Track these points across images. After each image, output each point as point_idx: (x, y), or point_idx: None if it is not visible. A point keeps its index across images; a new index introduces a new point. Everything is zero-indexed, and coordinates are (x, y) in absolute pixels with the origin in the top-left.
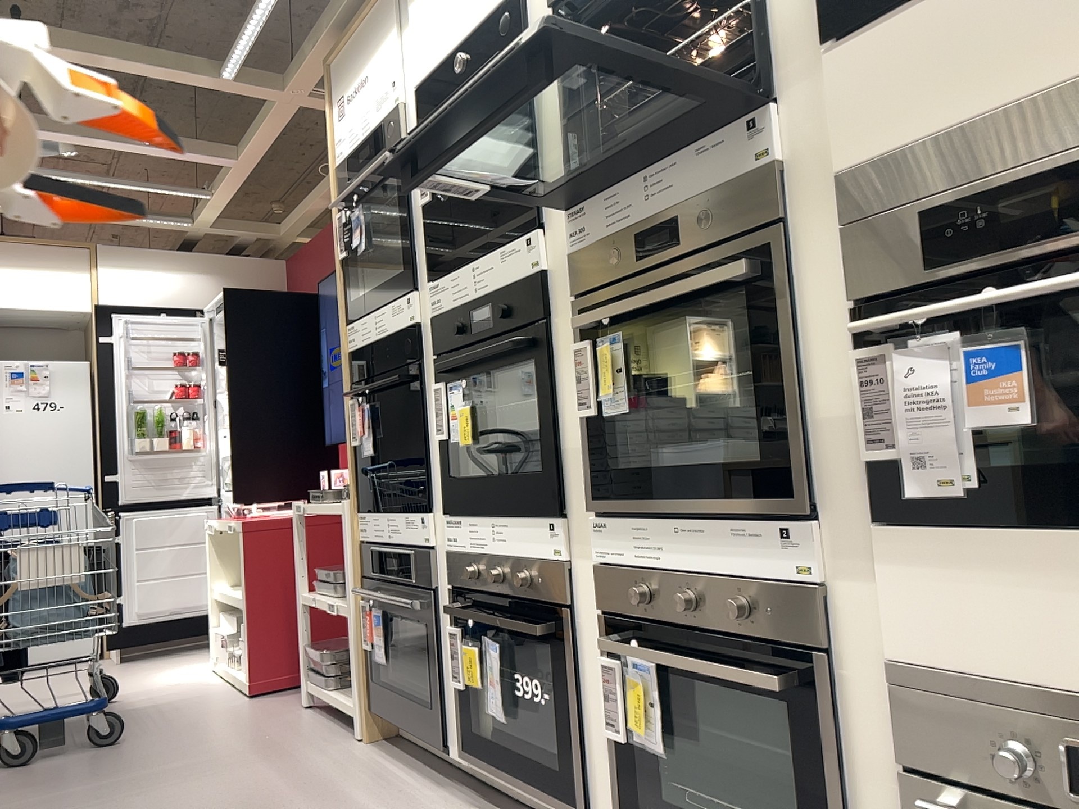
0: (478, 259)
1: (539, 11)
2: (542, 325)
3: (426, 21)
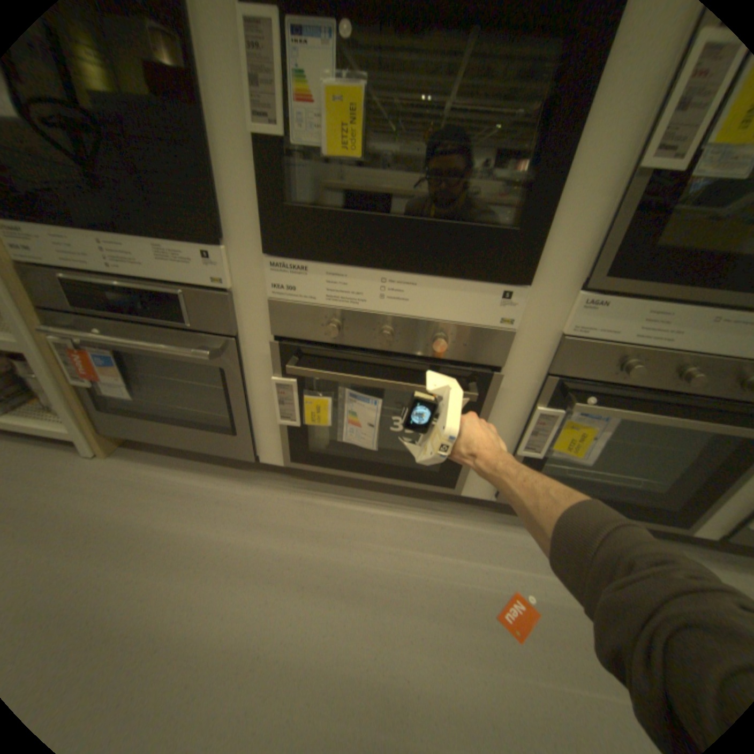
0: None
1: None
2: None
3: None
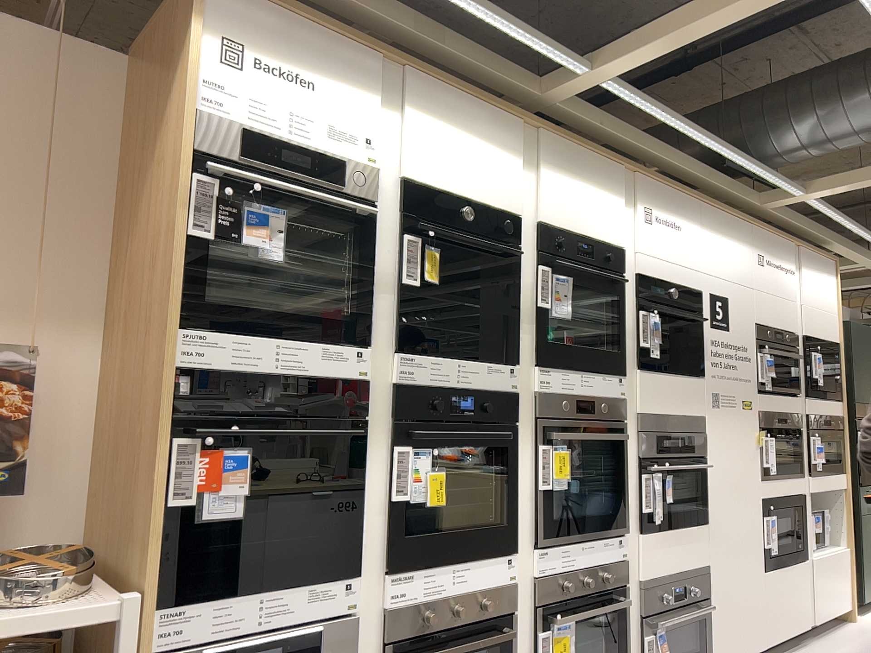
0: (466, 361)
1: (523, 243)
2: (513, 424)
3: (431, 149)
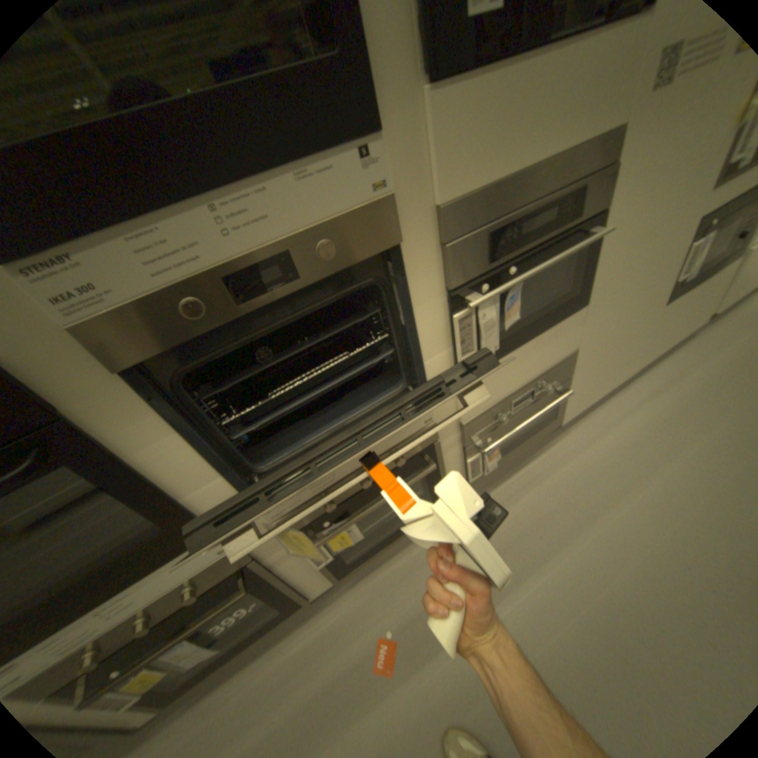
0: None
1: None
2: (57, 427)
3: None
